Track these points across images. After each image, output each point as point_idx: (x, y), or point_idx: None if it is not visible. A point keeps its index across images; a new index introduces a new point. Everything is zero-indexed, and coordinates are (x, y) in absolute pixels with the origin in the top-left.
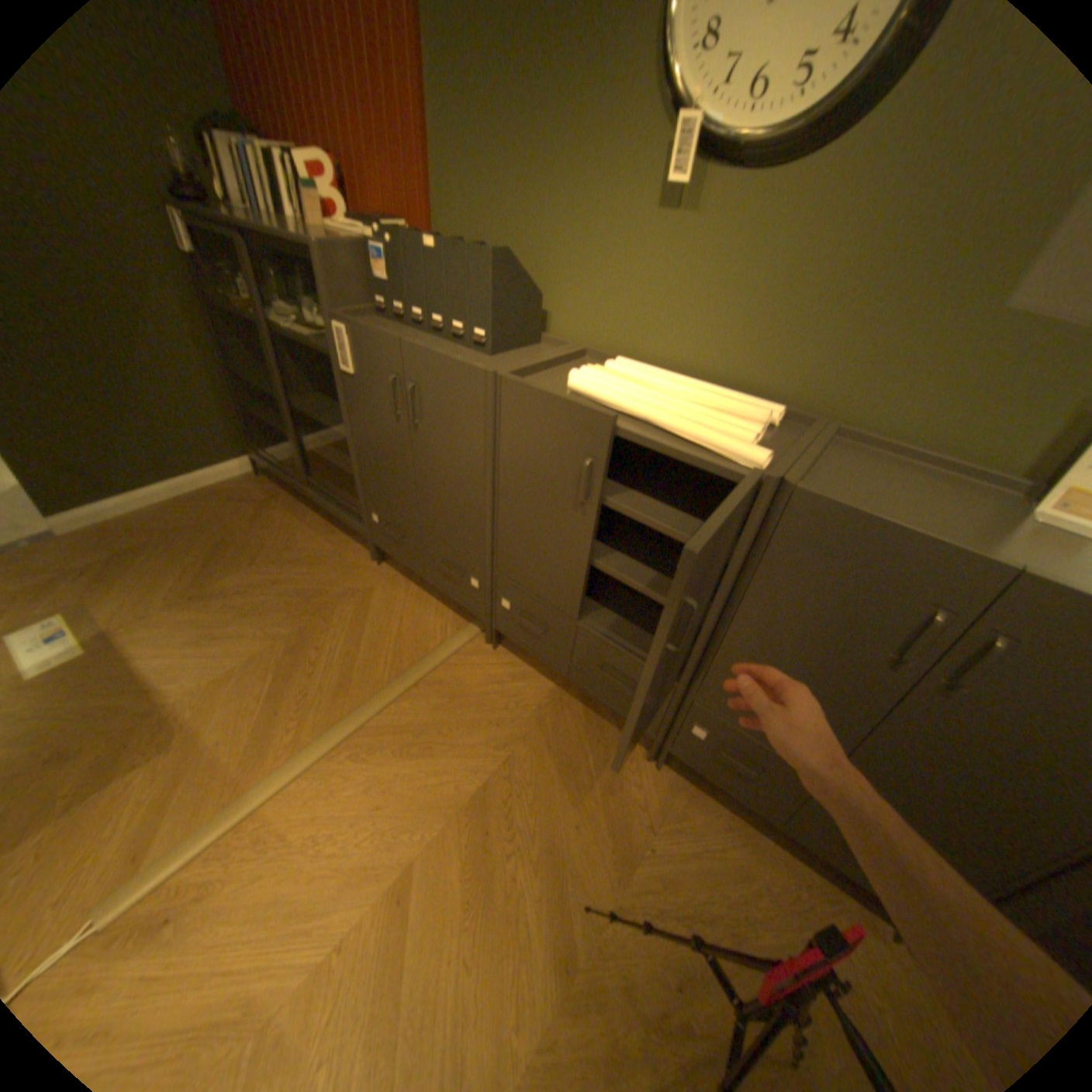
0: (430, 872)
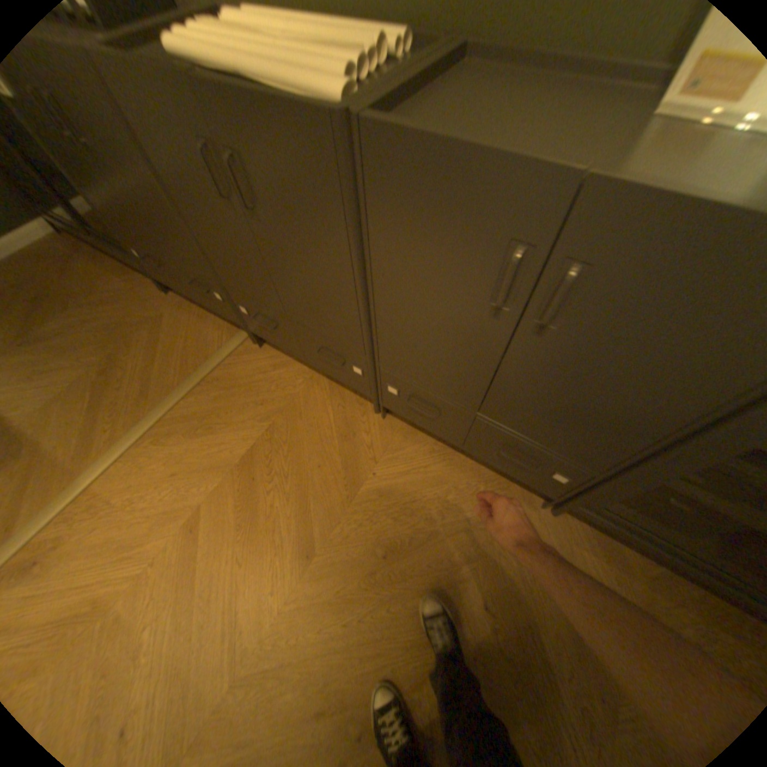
0: (211, 509)
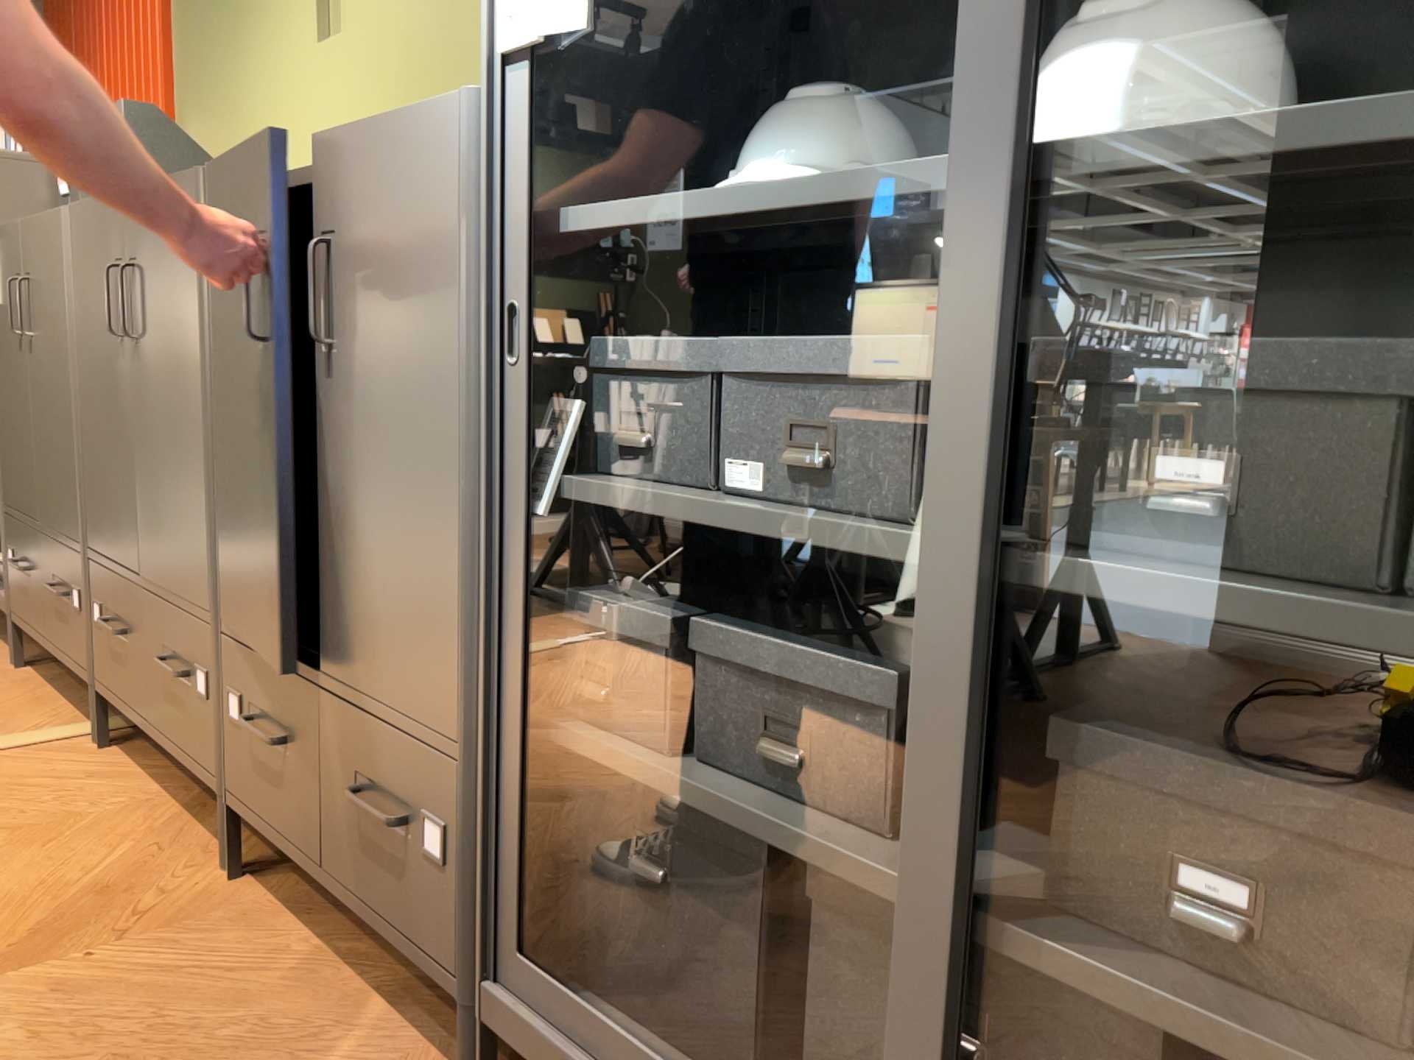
0: None
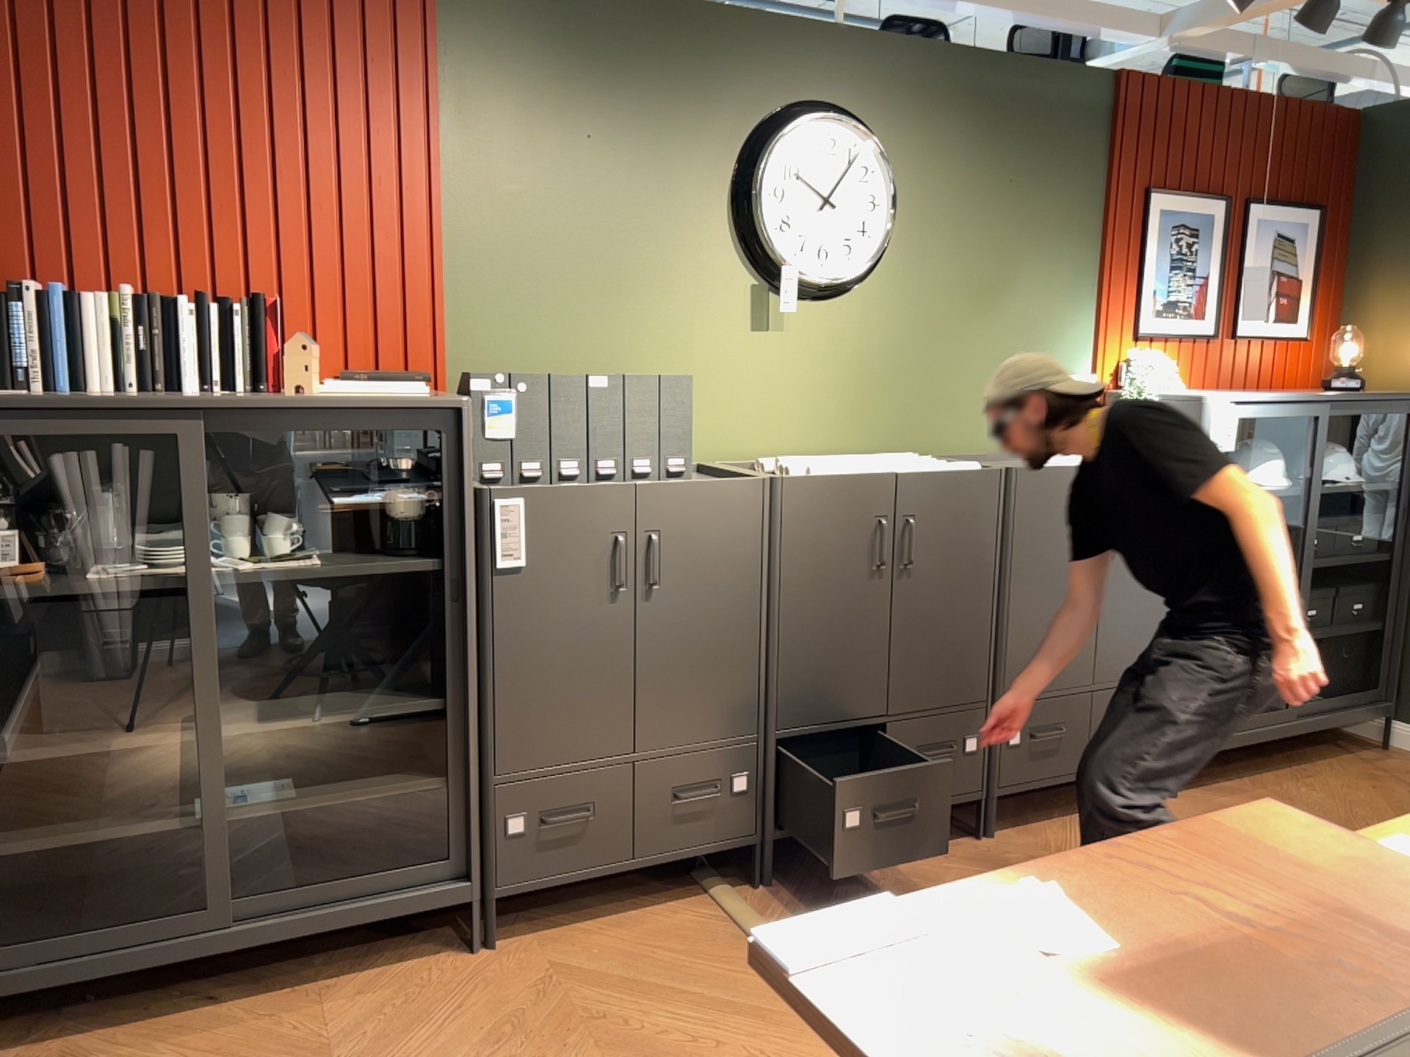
0: None
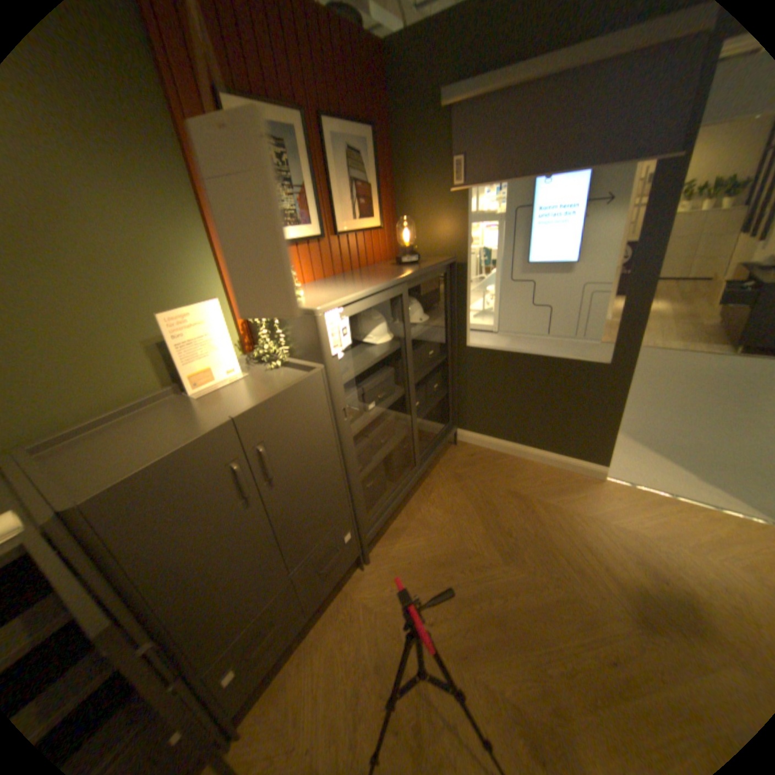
0: None
